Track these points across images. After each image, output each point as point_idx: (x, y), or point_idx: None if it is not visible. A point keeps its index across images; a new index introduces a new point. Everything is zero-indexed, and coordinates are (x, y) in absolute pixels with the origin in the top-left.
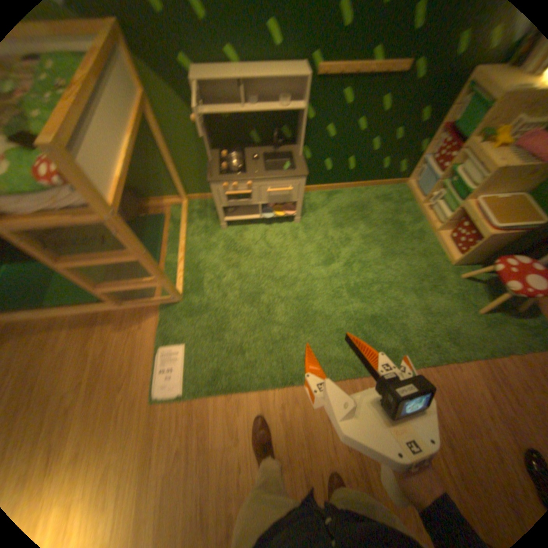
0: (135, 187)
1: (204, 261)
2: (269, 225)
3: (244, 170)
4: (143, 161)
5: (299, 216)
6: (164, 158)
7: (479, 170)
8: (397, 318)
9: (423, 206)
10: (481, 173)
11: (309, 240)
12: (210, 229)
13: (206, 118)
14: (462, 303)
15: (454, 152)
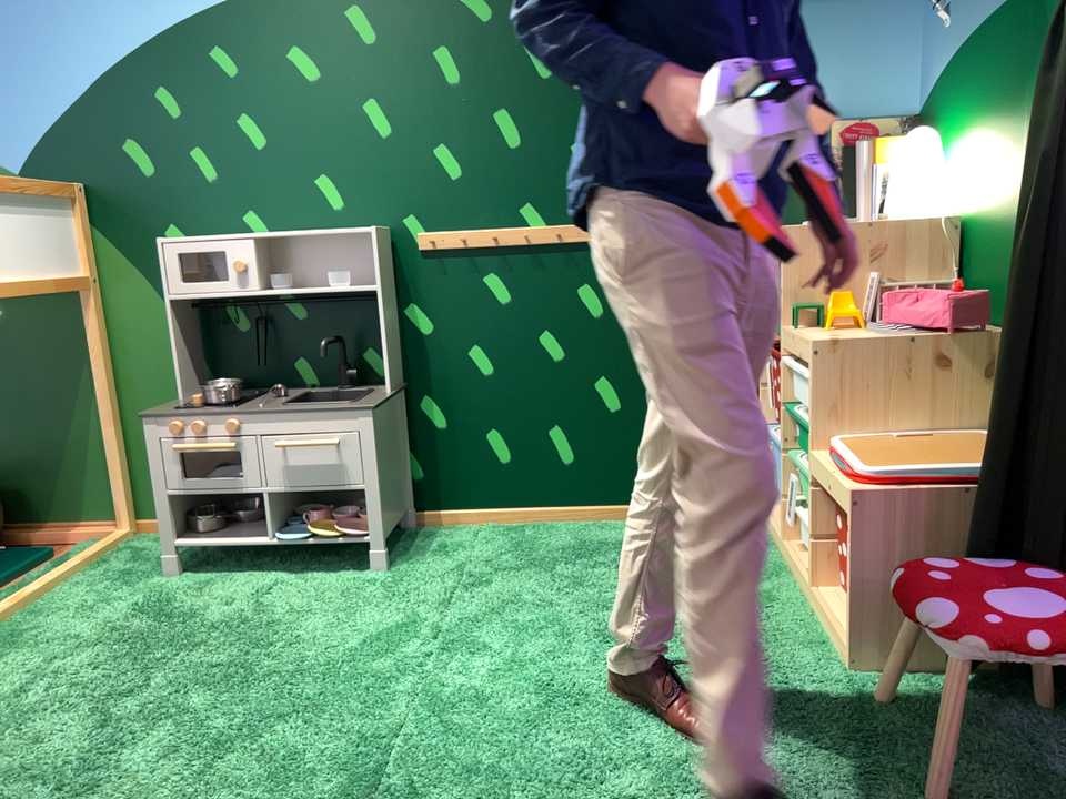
0: (28, 484)
1: (52, 627)
2: (301, 574)
3: (242, 406)
4: (62, 418)
5: (383, 543)
6: (101, 404)
7: (810, 374)
8: (563, 789)
9: (785, 543)
10: (809, 373)
11: (392, 602)
12: (139, 574)
13: (205, 327)
14: (862, 767)
15: (781, 375)
